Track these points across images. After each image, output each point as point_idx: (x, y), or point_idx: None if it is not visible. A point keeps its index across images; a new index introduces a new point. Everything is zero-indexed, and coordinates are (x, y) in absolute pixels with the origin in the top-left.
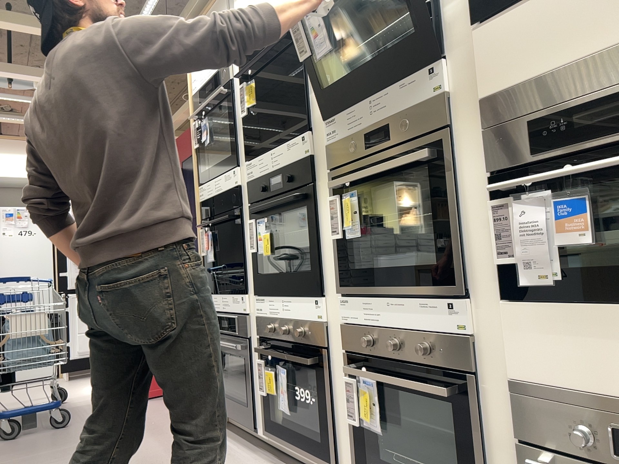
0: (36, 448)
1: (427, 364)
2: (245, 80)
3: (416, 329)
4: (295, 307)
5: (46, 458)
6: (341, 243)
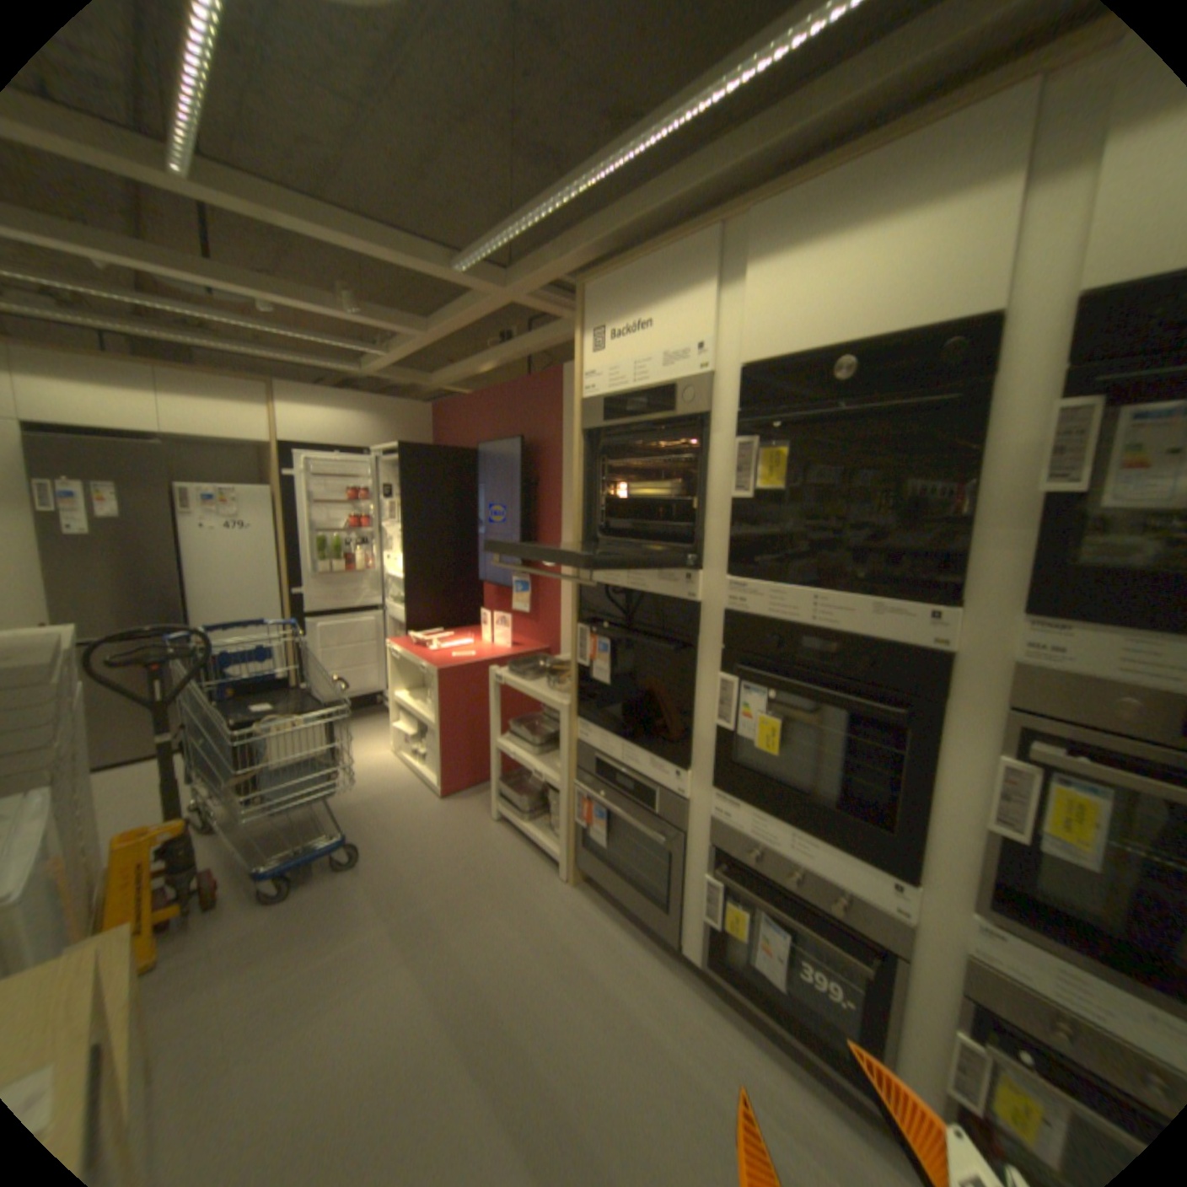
0: (329, 936)
1: None
2: (756, 431)
3: None
4: (832, 862)
5: (355, 969)
6: (1019, 847)
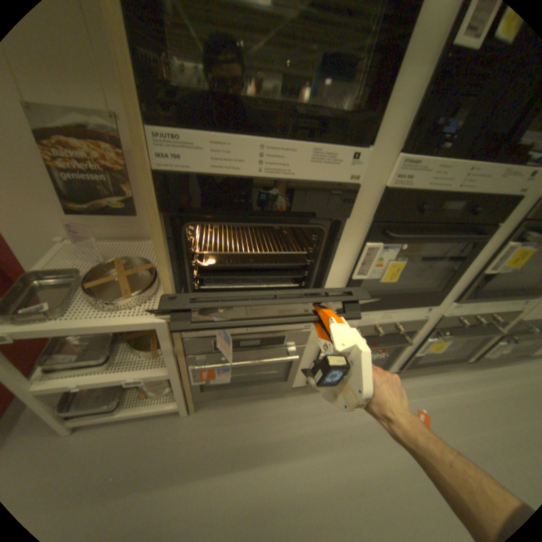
0: None
1: (490, 323)
2: None
3: (497, 312)
4: (401, 314)
5: None
6: (488, 274)
